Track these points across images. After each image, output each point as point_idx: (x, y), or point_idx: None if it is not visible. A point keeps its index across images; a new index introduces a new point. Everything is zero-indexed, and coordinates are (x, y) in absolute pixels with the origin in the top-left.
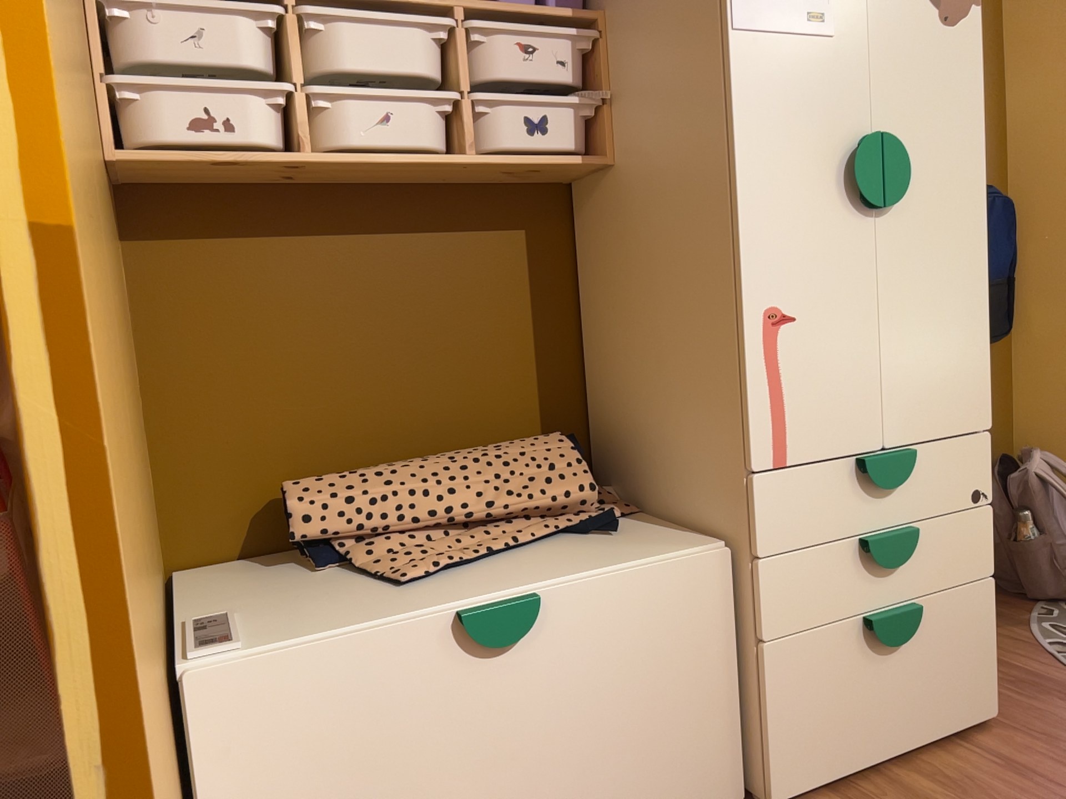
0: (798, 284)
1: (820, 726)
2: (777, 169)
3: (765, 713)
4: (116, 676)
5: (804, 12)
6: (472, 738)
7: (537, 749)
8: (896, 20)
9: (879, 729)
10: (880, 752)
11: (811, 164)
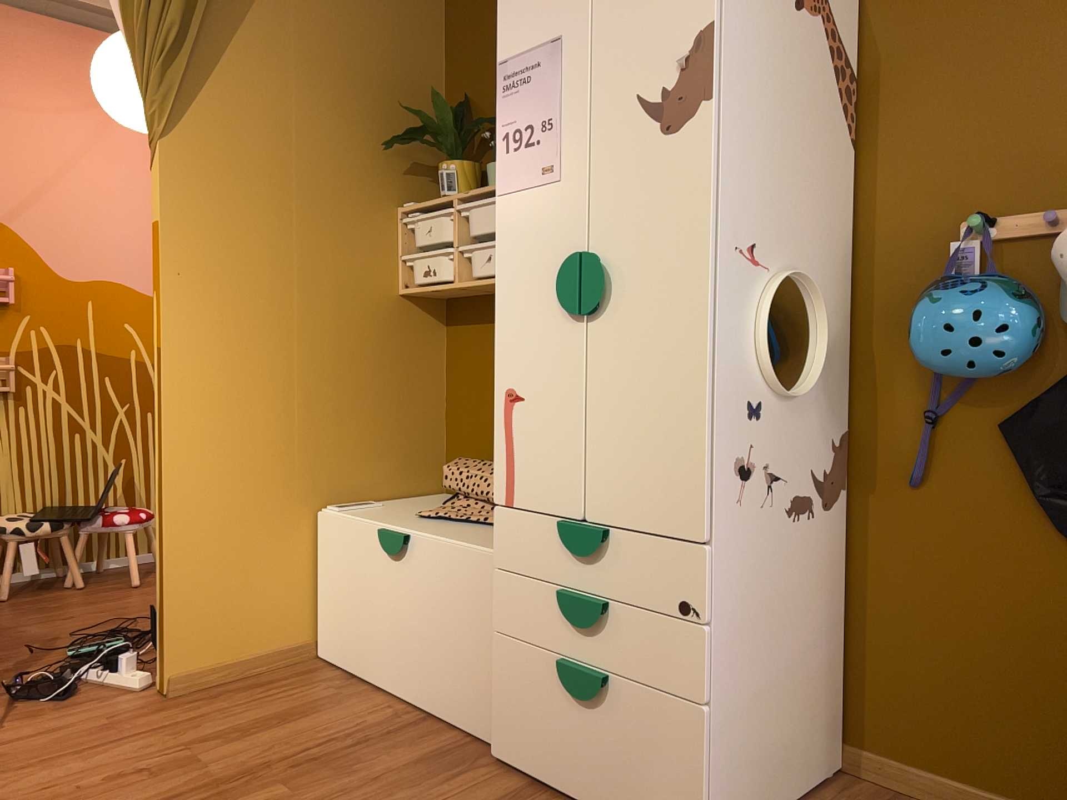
0: (526, 371)
1: (524, 723)
2: (517, 287)
3: (495, 686)
4: (164, 458)
5: (539, 167)
6: (384, 597)
7: (405, 622)
8: (615, 148)
9: (570, 767)
10: (569, 789)
11: (539, 281)
